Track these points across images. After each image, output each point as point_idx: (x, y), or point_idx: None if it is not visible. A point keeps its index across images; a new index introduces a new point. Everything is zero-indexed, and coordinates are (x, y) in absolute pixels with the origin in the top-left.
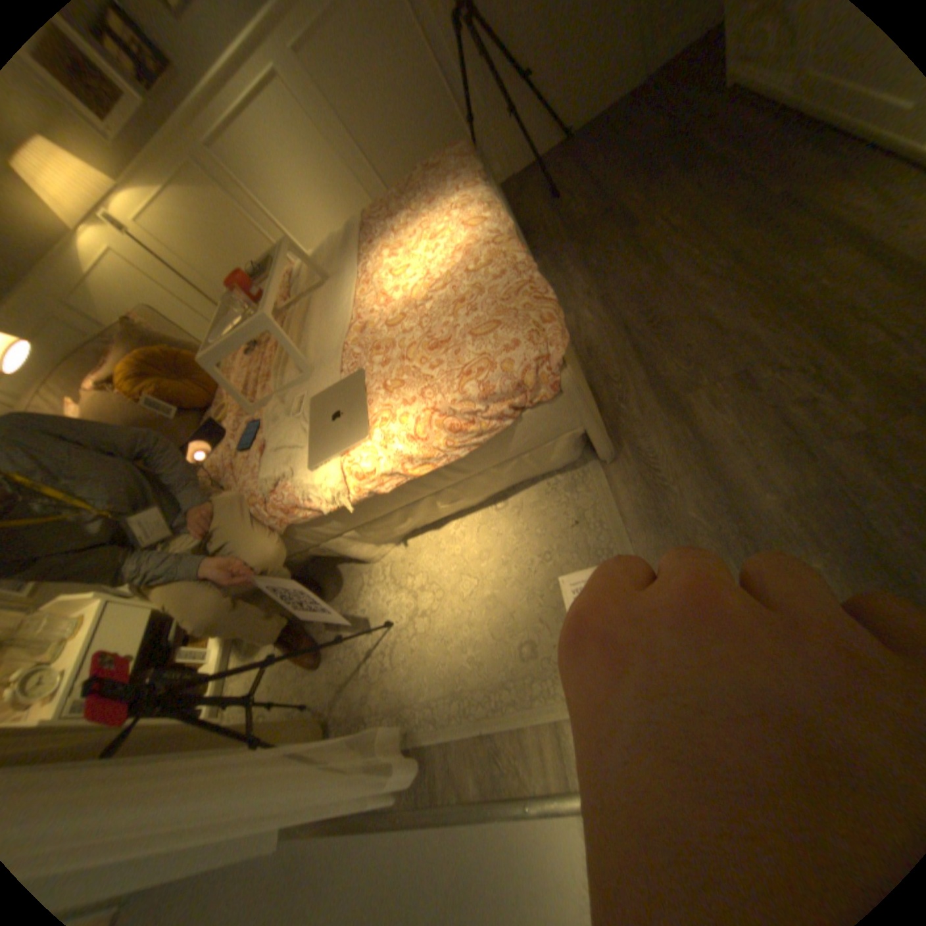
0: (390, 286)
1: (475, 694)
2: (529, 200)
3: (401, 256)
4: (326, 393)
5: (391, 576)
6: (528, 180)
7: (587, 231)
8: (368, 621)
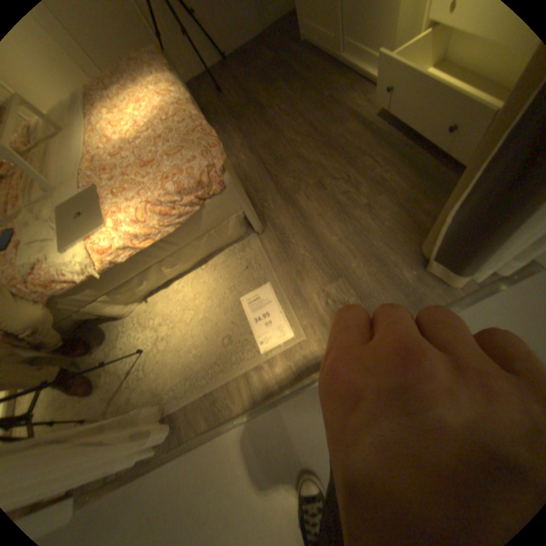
0: (110, 131)
1: (199, 371)
2: (204, 93)
3: (116, 112)
4: (68, 201)
5: (138, 322)
6: (202, 81)
7: (238, 111)
8: (125, 352)
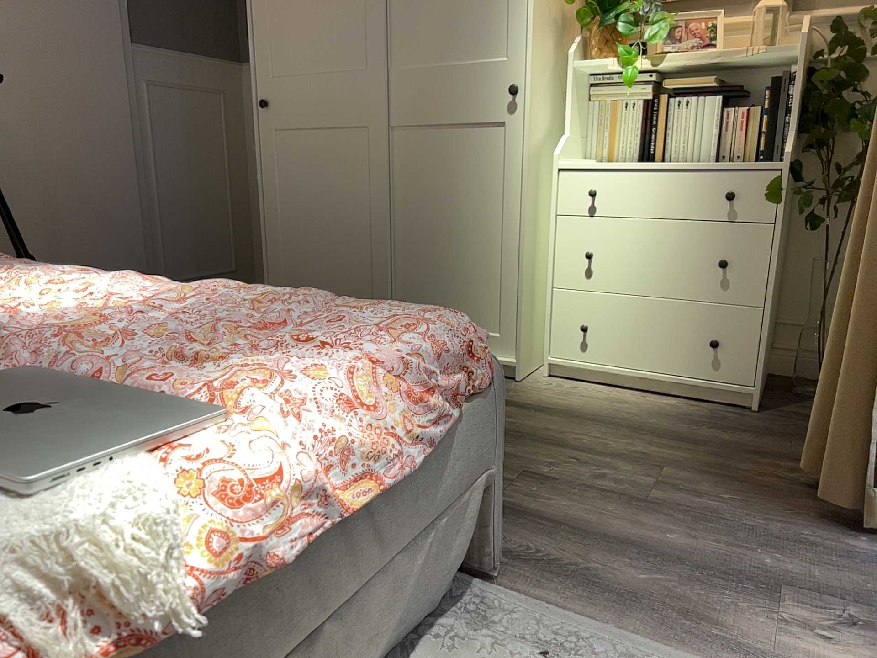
0: None
1: None
2: None
3: None
4: None
5: None
6: None
7: None
8: None
